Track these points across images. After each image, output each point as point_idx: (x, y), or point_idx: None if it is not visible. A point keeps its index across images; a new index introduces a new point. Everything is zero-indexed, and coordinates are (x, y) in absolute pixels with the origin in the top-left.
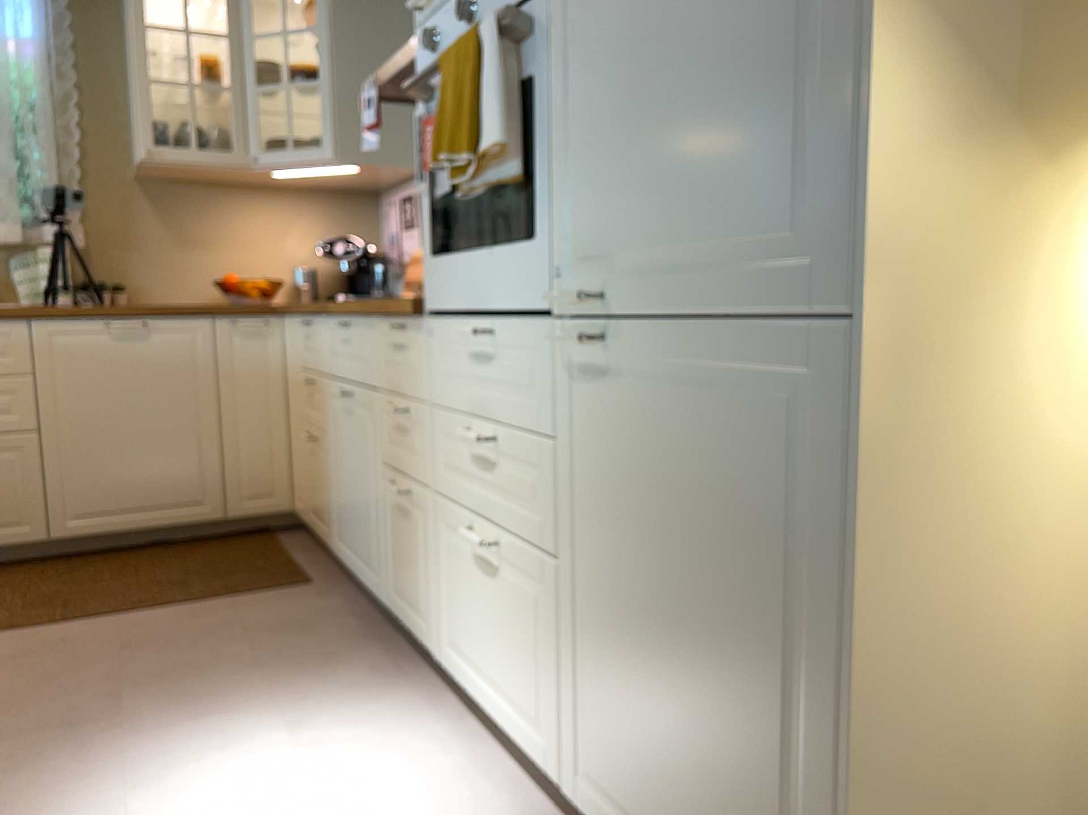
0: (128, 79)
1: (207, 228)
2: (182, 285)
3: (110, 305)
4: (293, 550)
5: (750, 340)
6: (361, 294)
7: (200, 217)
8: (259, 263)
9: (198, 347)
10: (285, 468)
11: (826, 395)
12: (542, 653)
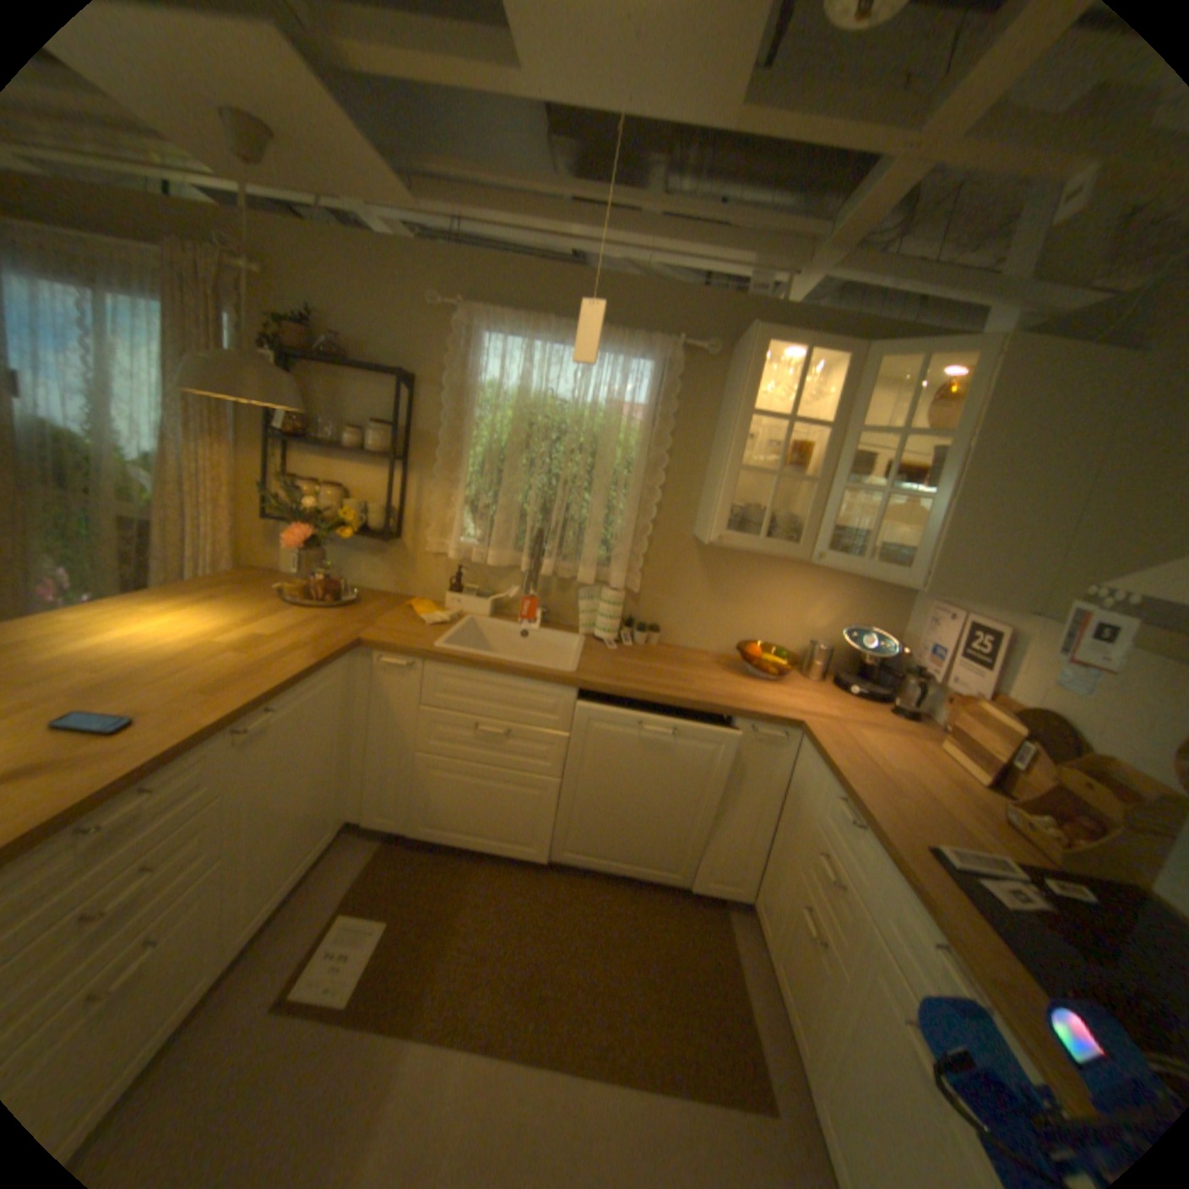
0: (715, 448)
1: (743, 589)
2: (706, 634)
3: (645, 644)
4: (751, 981)
5: None
6: (877, 691)
7: (740, 577)
8: (779, 627)
9: (715, 744)
10: (761, 870)
11: None
12: None
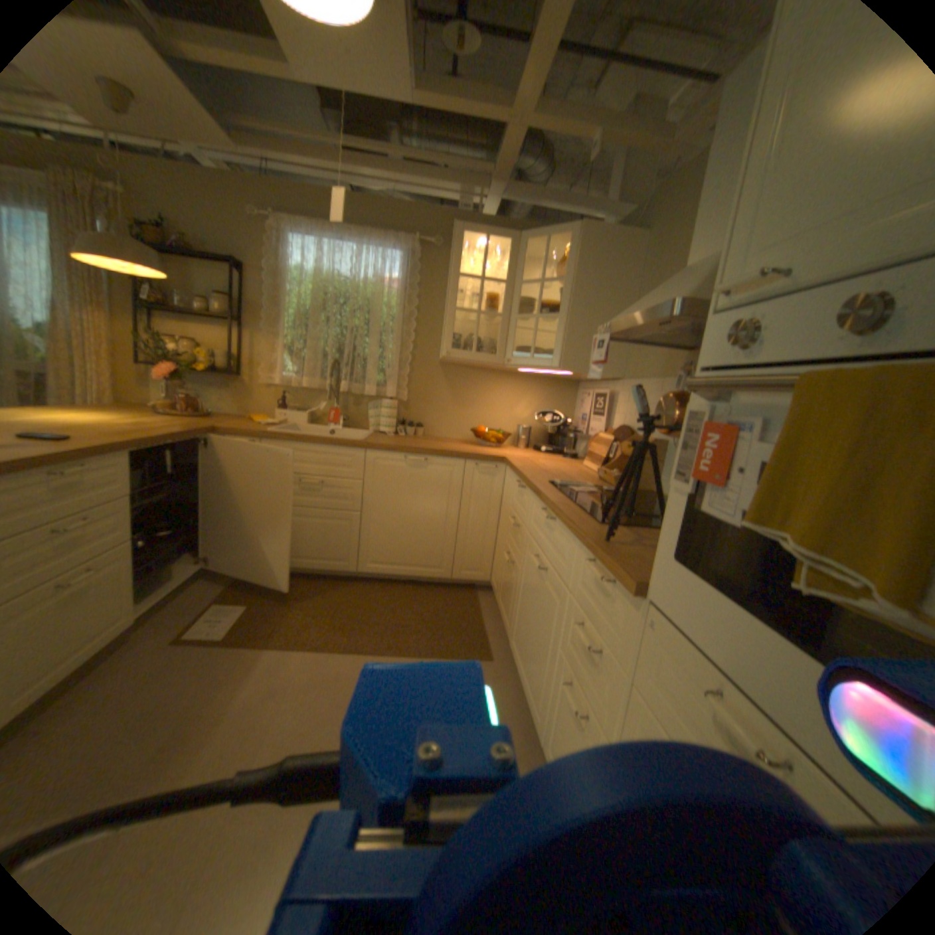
0: (445, 305)
1: (473, 396)
2: (454, 427)
3: (414, 435)
4: (485, 615)
5: None
6: (556, 449)
7: (471, 389)
8: (498, 419)
9: (454, 477)
10: (490, 556)
11: None
12: None
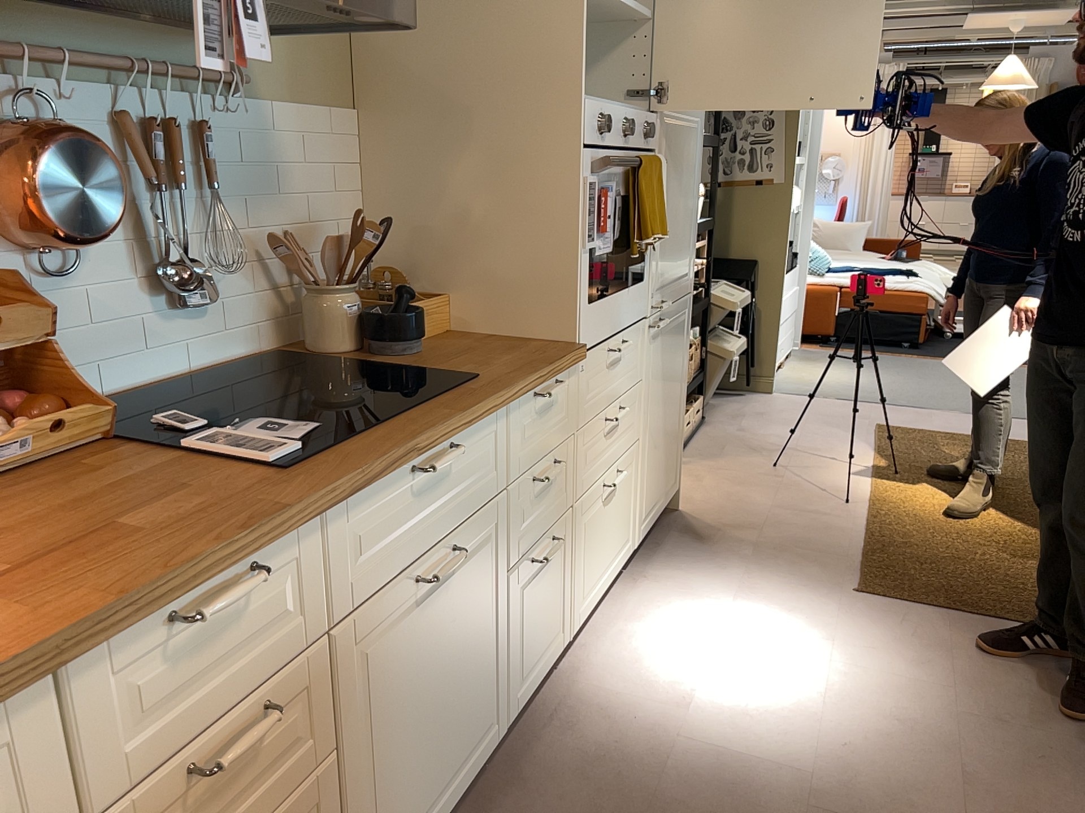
0: None
1: None
2: None
3: None
4: None
5: (679, 304)
6: None
7: None
8: None
9: None
10: None
11: (685, 313)
12: (629, 495)
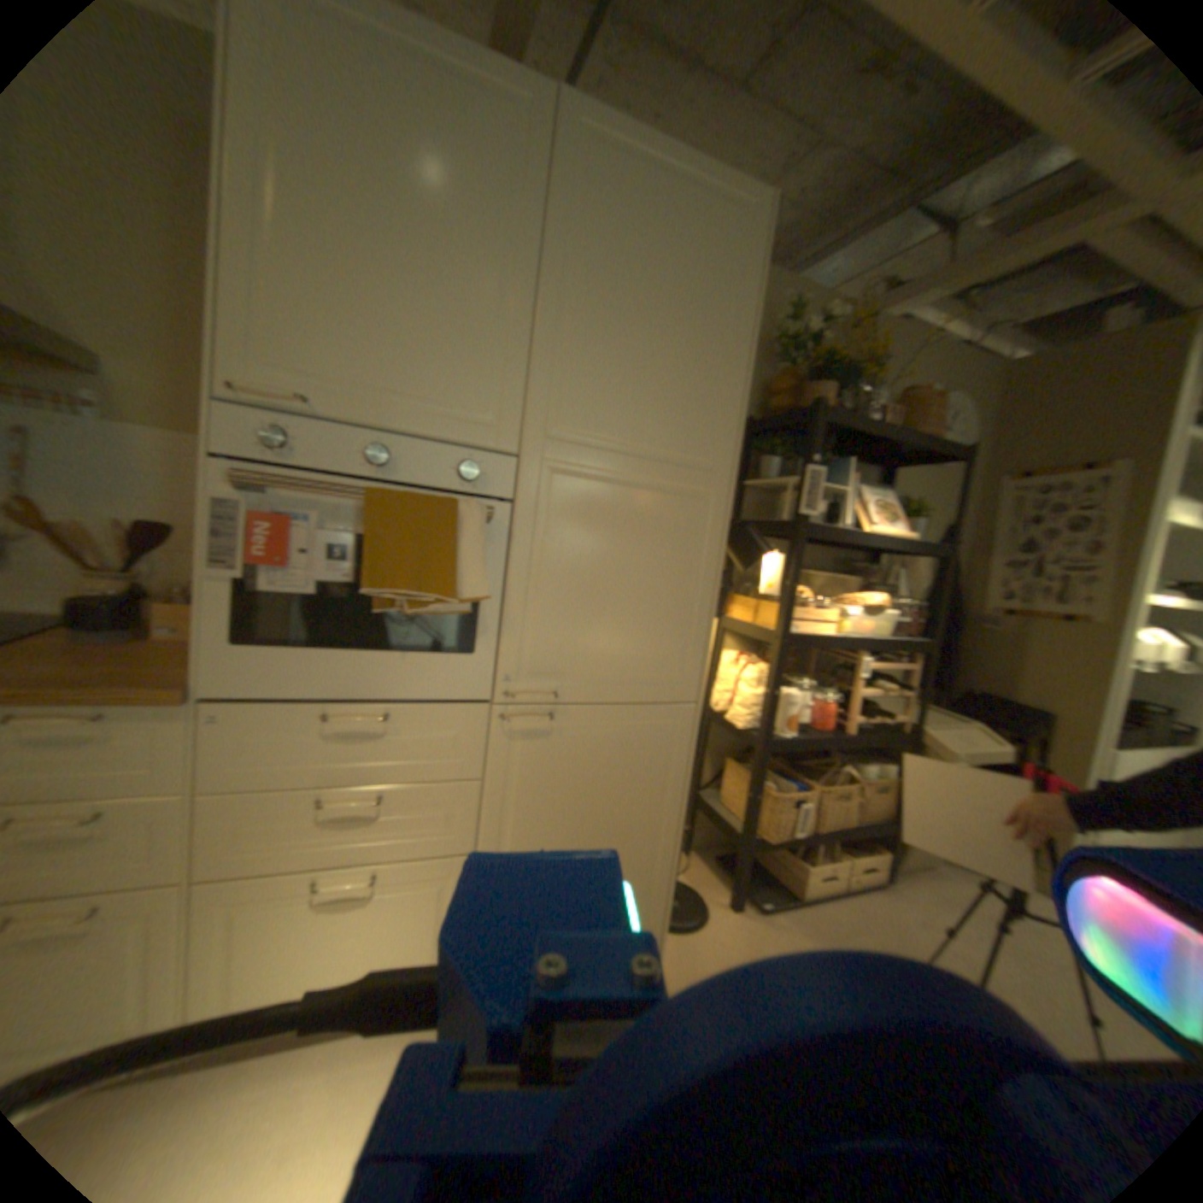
0: None
1: None
2: None
3: None
4: None
5: (642, 710)
6: None
7: None
8: None
9: None
10: None
11: (673, 727)
12: (431, 923)
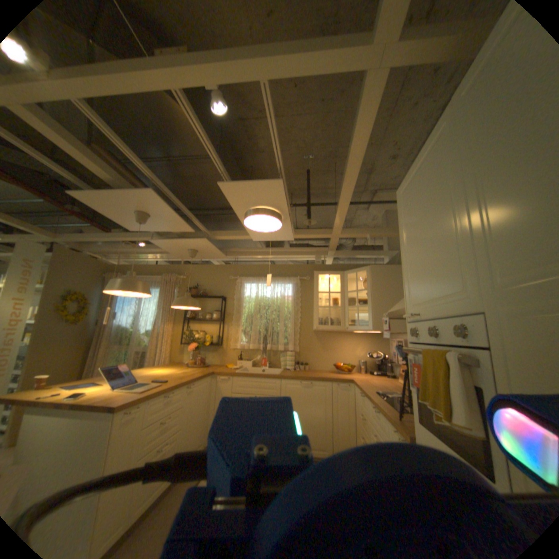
0: (313, 304)
1: (332, 346)
2: (324, 364)
3: (304, 370)
4: None
5: None
6: (382, 373)
7: (330, 343)
8: (347, 358)
9: (327, 393)
10: (354, 443)
11: None
12: None
